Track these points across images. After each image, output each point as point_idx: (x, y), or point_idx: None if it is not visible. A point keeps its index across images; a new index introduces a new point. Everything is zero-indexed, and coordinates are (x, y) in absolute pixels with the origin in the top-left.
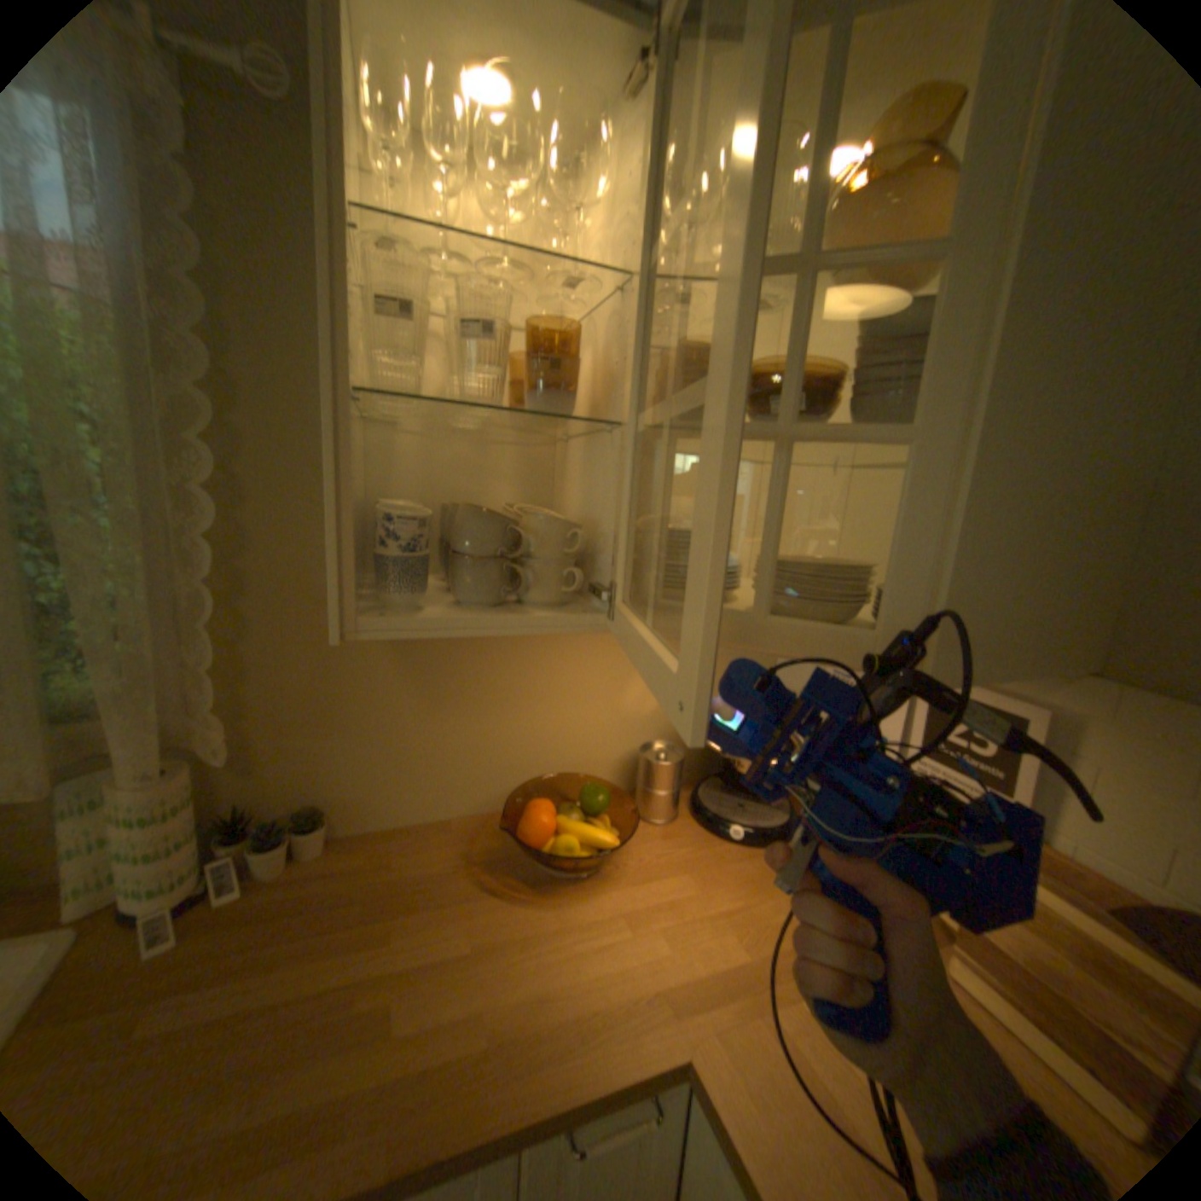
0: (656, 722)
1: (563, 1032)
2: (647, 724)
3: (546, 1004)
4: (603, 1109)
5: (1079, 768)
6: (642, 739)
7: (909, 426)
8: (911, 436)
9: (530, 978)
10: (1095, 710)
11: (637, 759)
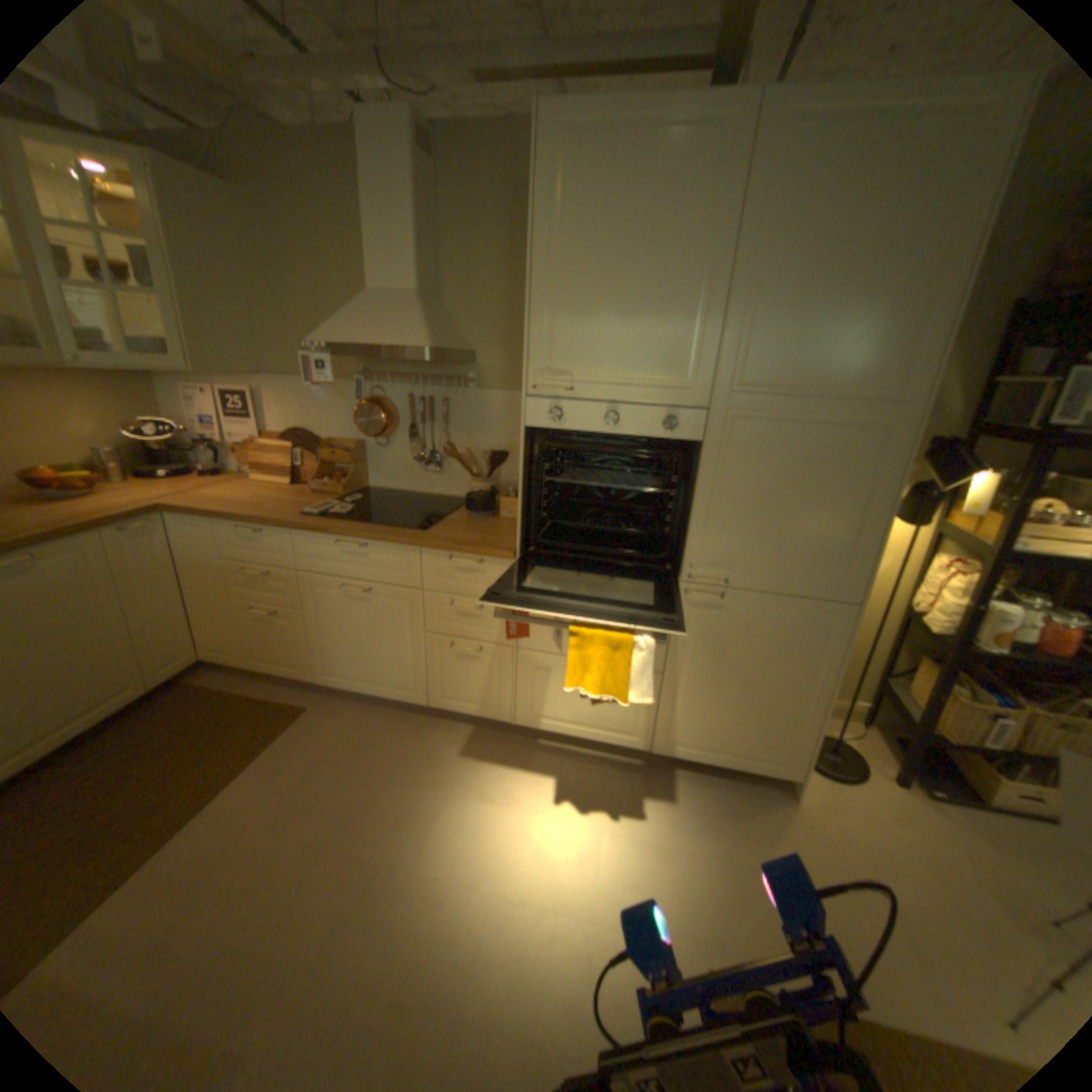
0: (92, 442)
1: (99, 513)
2: (87, 443)
3: (87, 512)
4: (126, 517)
5: (261, 405)
6: (87, 451)
7: (150, 292)
8: (152, 295)
9: (75, 512)
10: (258, 386)
11: (88, 463)
